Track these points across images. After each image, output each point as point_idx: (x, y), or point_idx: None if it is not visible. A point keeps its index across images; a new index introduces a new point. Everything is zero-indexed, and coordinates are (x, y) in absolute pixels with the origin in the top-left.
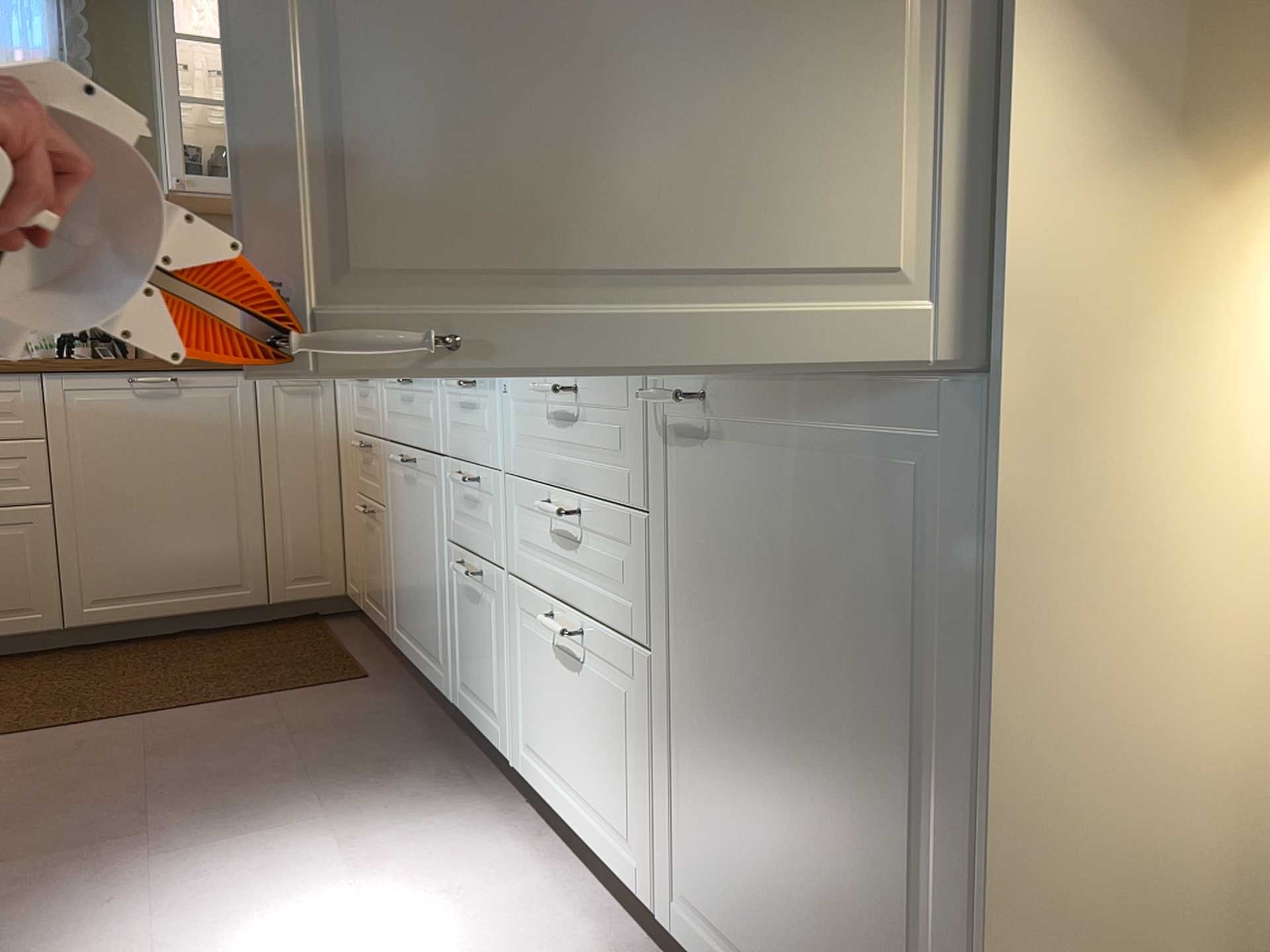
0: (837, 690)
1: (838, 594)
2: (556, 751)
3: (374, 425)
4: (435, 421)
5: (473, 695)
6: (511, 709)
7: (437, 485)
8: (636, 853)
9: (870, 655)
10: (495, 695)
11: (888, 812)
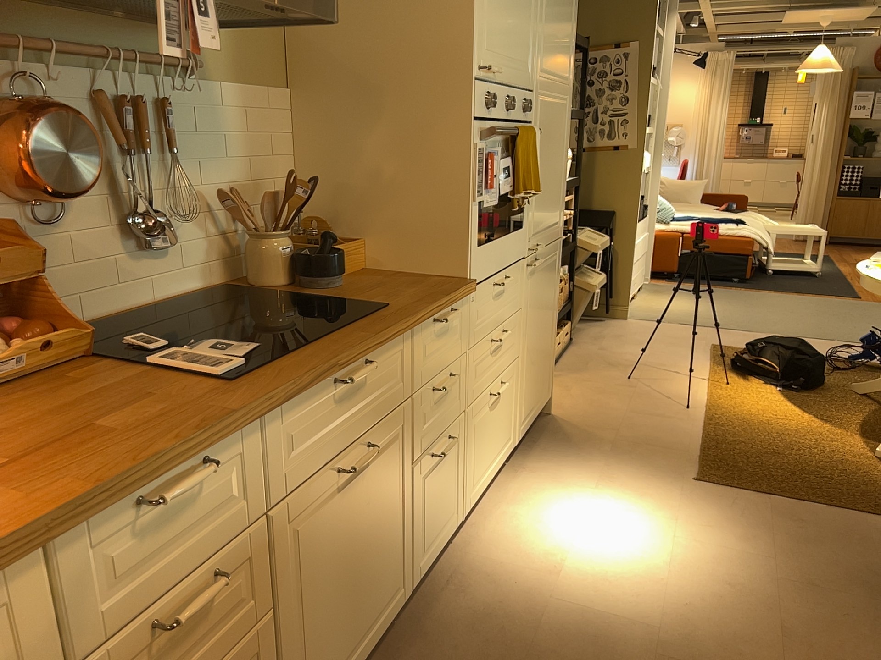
0: (546, 314)
1: (548, 292)
2: (486, 457)
3: (228, 526)
4: (400, 376)
5: (432, 539)
6: (462, 487)
7: (400, 431)
8: (510, 436)
9: (550, 301)
10: (452, 500)
11: (549, 330)
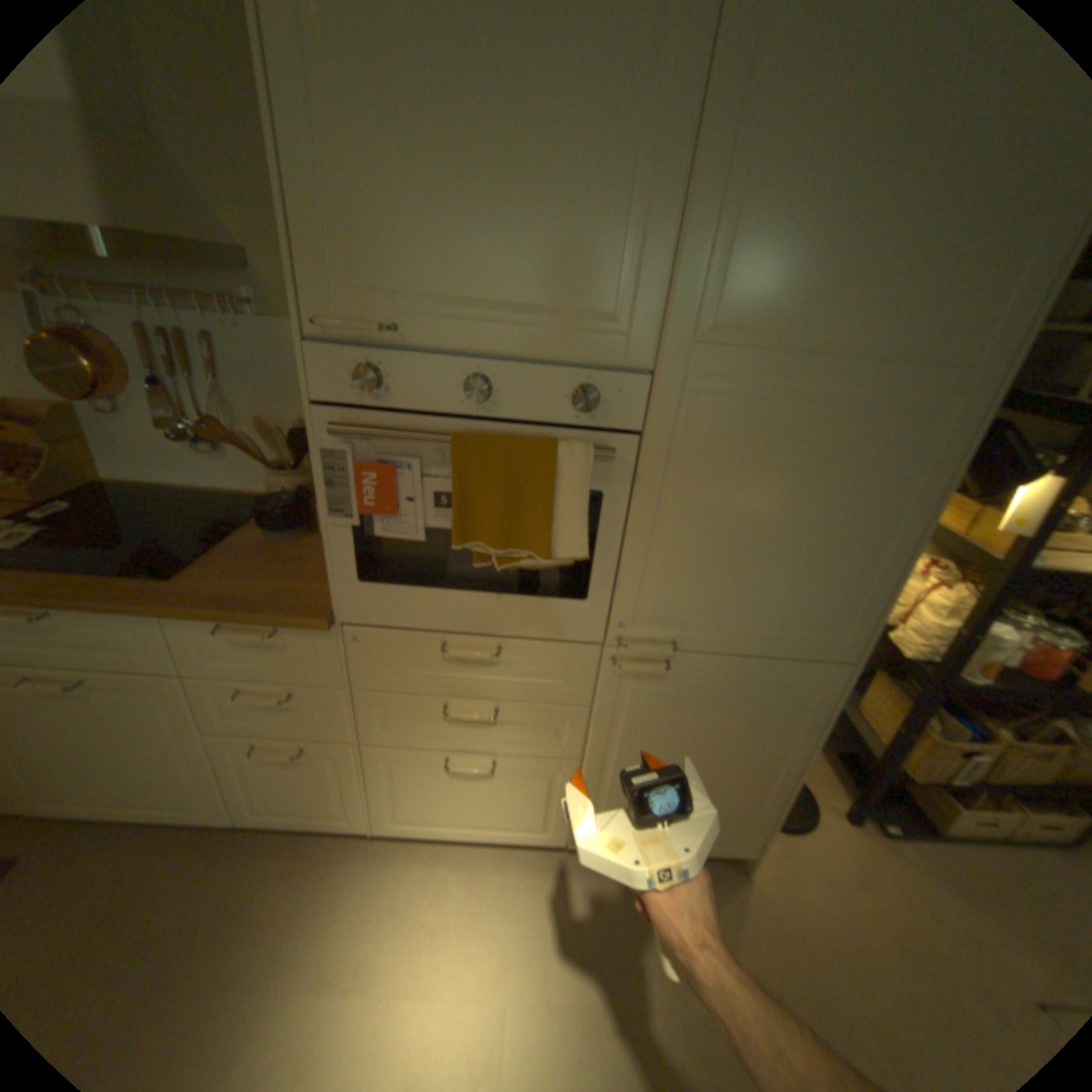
0: (730, 753)
1: (741, 727)
2: (442, 816)
3: None
4: (144, 652)
5: (281, 816)
6: (362, 810)
7: (163, 699)
8: (542, 832)
9: (754, 742)
10: (331, 809)
11: (748, 780)
